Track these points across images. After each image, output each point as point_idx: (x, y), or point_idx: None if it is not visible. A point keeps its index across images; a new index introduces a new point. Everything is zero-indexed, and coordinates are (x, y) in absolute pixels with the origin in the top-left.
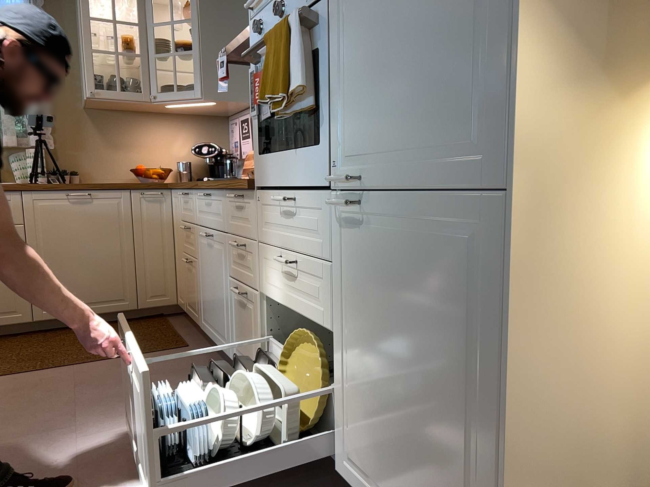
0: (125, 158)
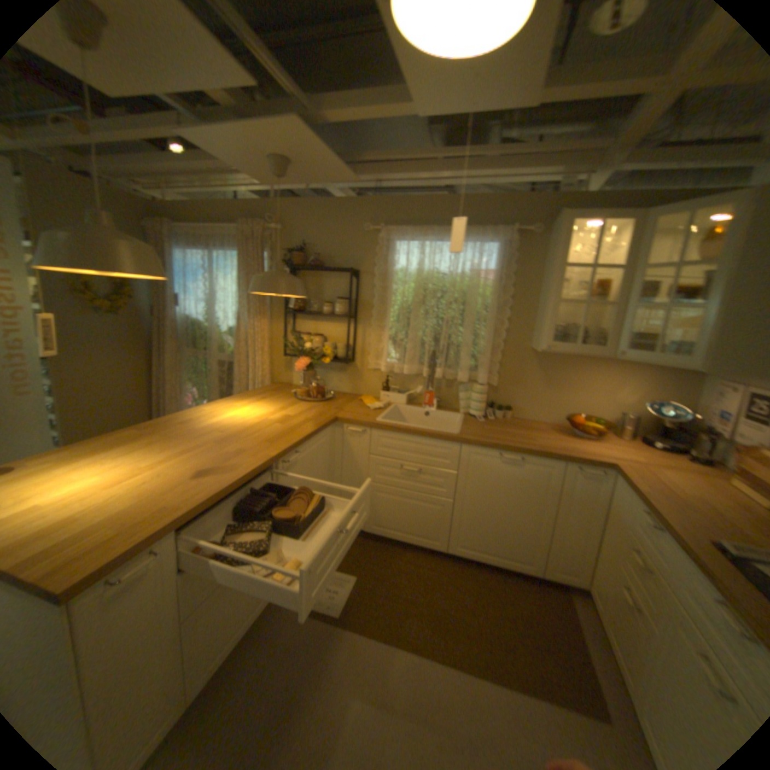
0: (561, 399)
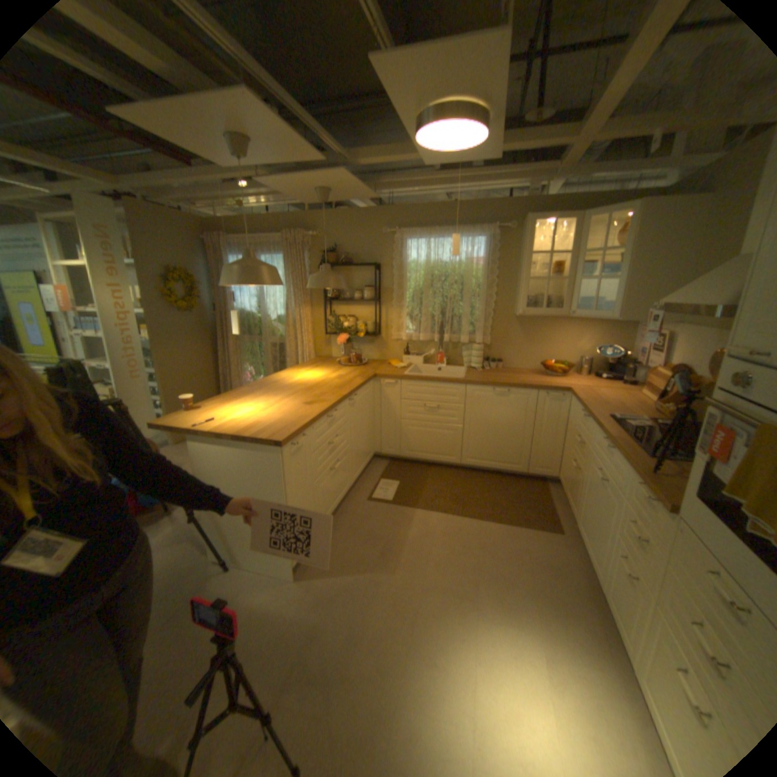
0: (537, 351)
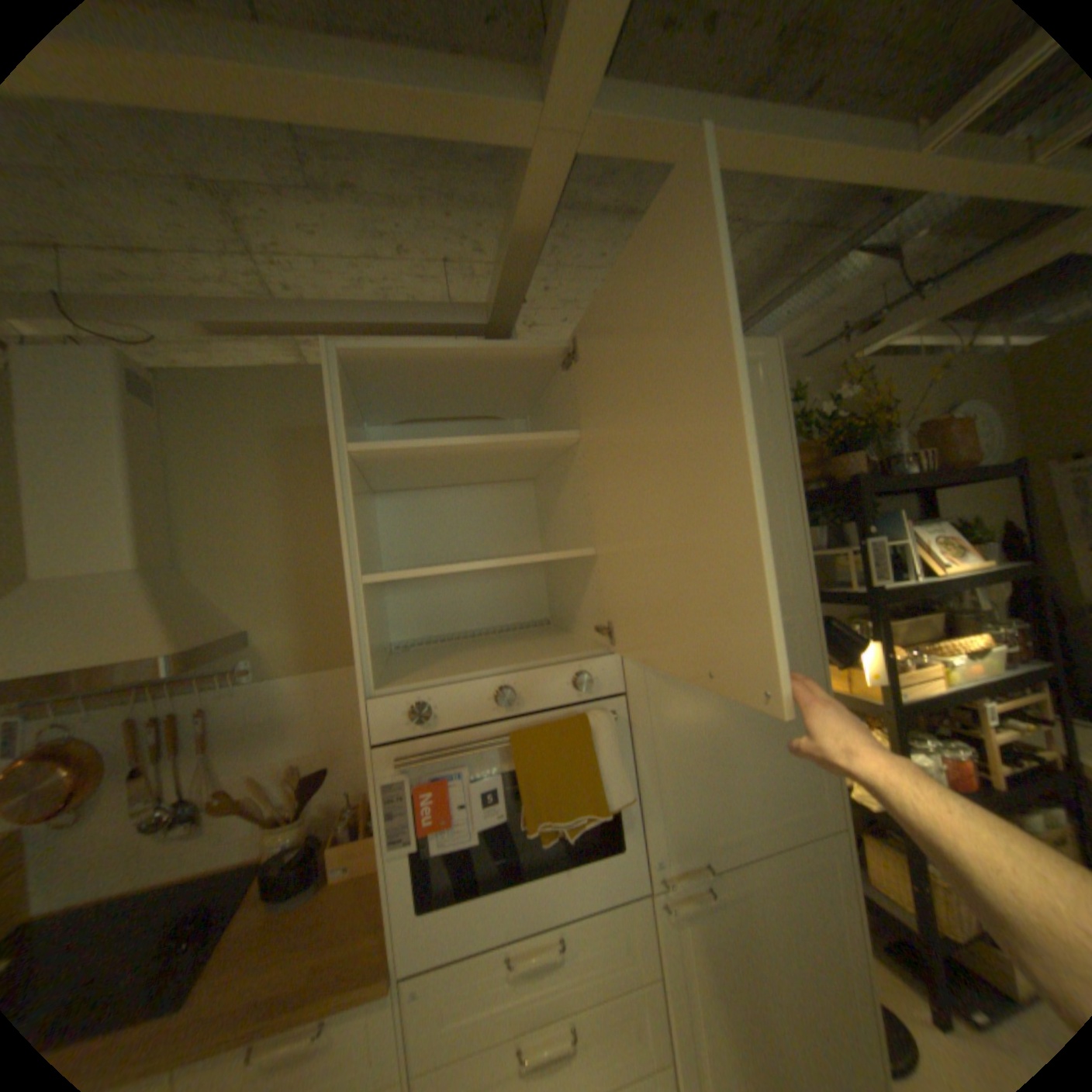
0: None
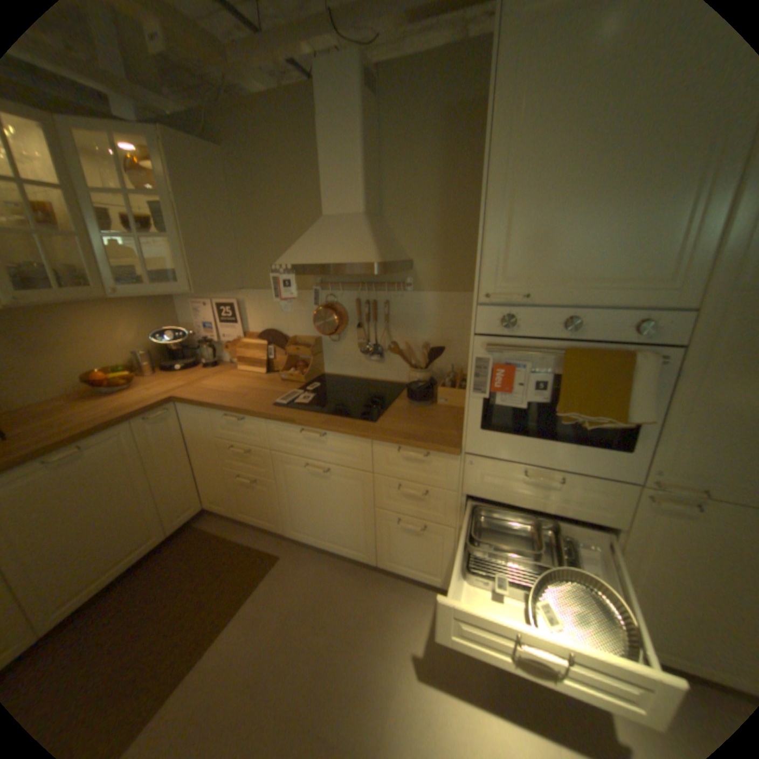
0: (55, 364)
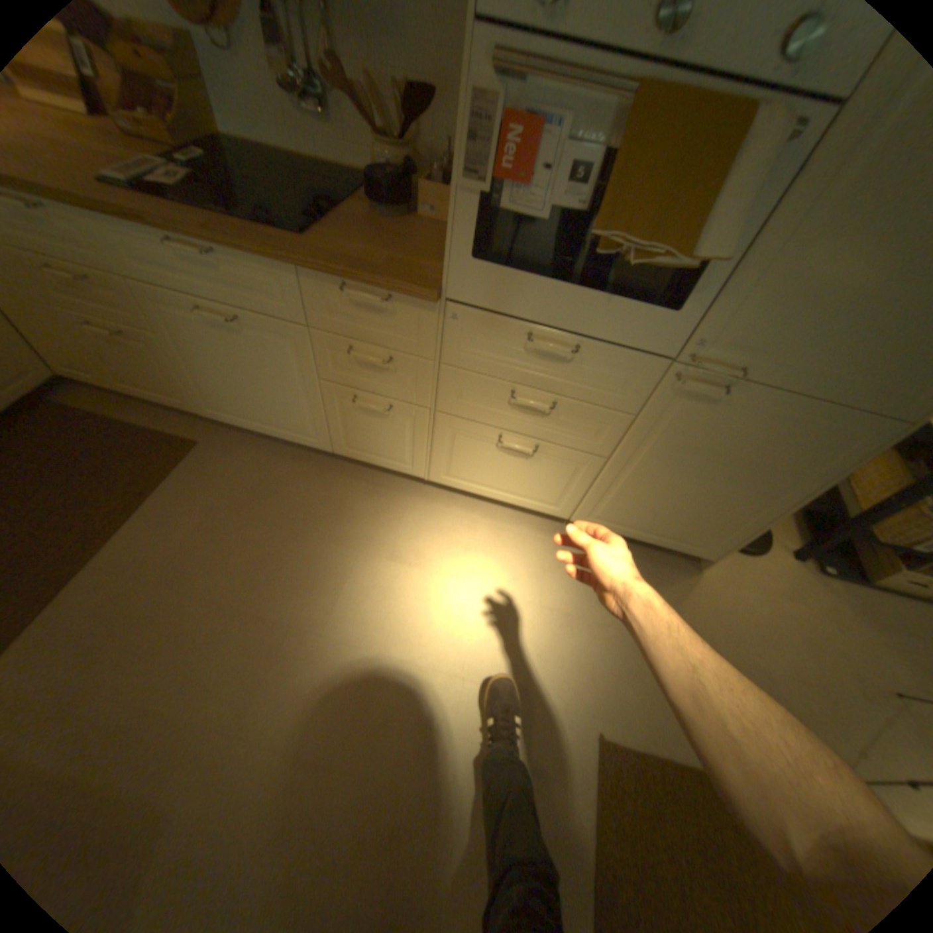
0: None
